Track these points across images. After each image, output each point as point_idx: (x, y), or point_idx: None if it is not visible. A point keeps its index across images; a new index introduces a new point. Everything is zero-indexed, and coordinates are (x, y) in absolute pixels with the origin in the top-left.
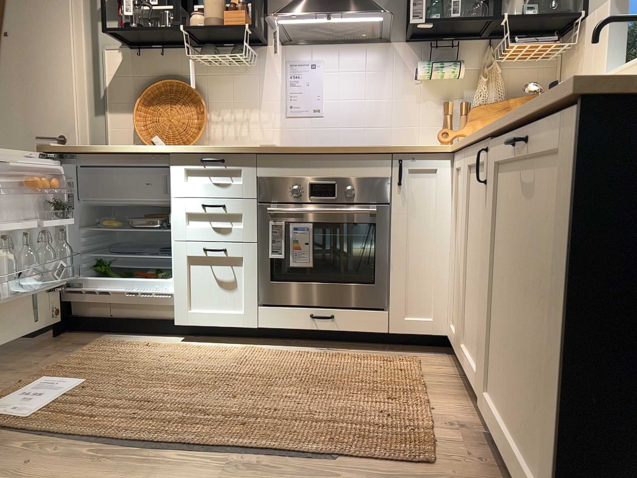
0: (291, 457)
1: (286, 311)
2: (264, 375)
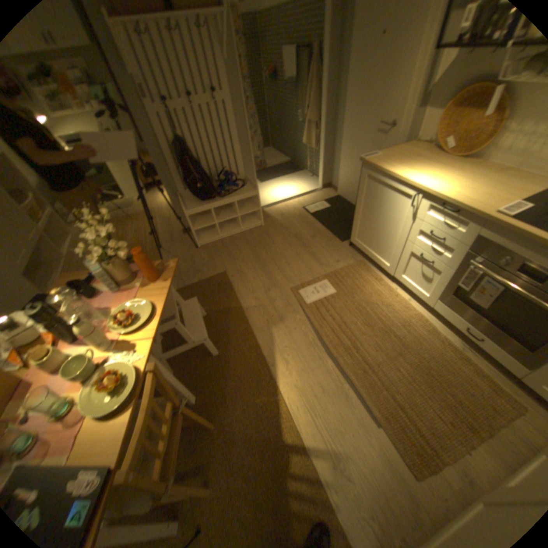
0: (364, 404)
1: (457, 310)
2: (406, 342)
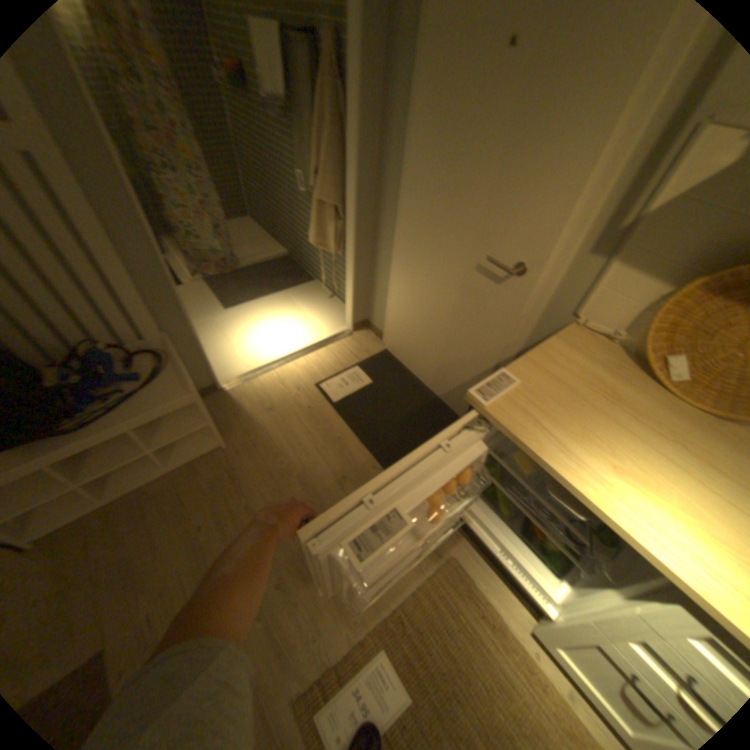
0: None
1: None
2: None
